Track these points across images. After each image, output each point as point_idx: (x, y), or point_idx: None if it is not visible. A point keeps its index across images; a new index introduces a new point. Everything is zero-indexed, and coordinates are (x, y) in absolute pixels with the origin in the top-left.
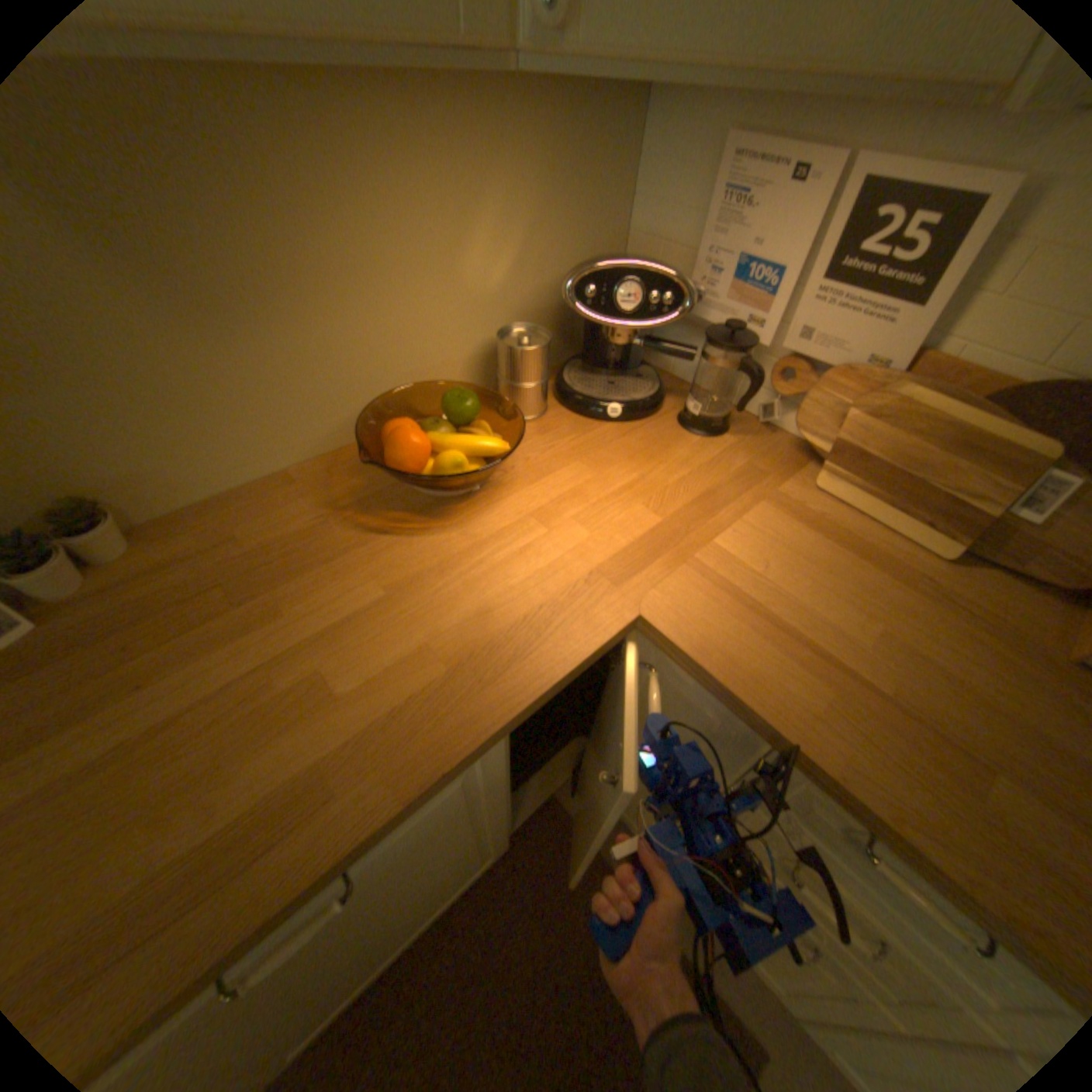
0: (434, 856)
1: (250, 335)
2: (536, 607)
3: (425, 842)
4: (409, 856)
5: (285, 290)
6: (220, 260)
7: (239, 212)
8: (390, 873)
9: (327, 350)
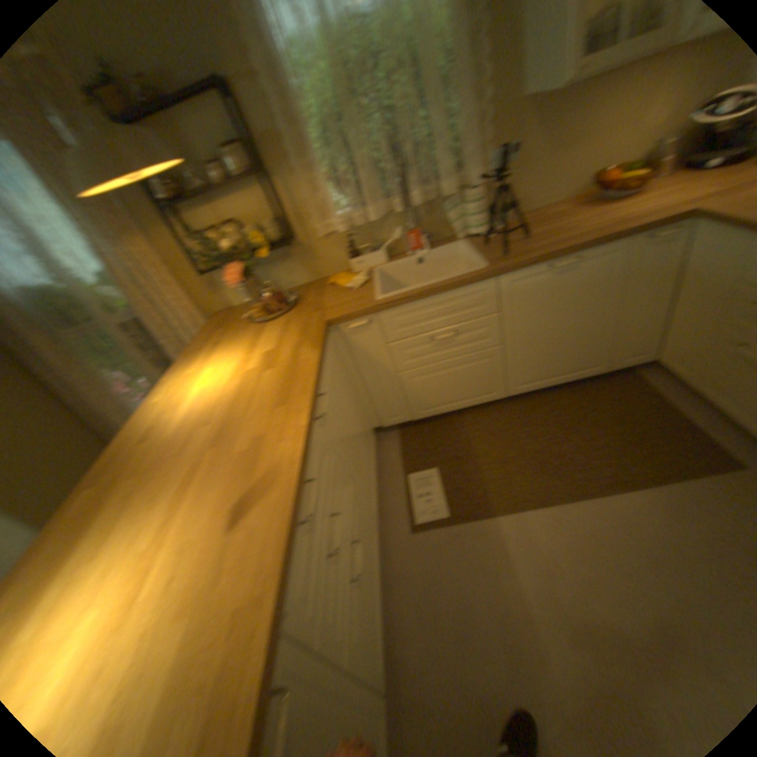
0: (589, 299)
1: (564, 153)
2: (648, 211)
3: (591, 281)
4: (585, 282)
5: (578, 137)
6: (564, 130)
7: (574, 116)
8: (579, 284)
9: (583, 156)
